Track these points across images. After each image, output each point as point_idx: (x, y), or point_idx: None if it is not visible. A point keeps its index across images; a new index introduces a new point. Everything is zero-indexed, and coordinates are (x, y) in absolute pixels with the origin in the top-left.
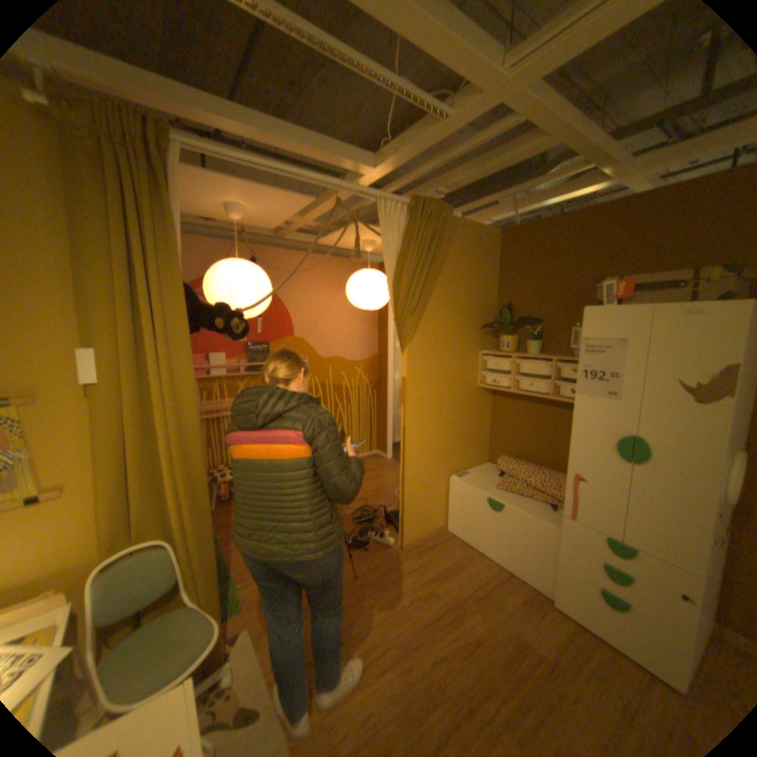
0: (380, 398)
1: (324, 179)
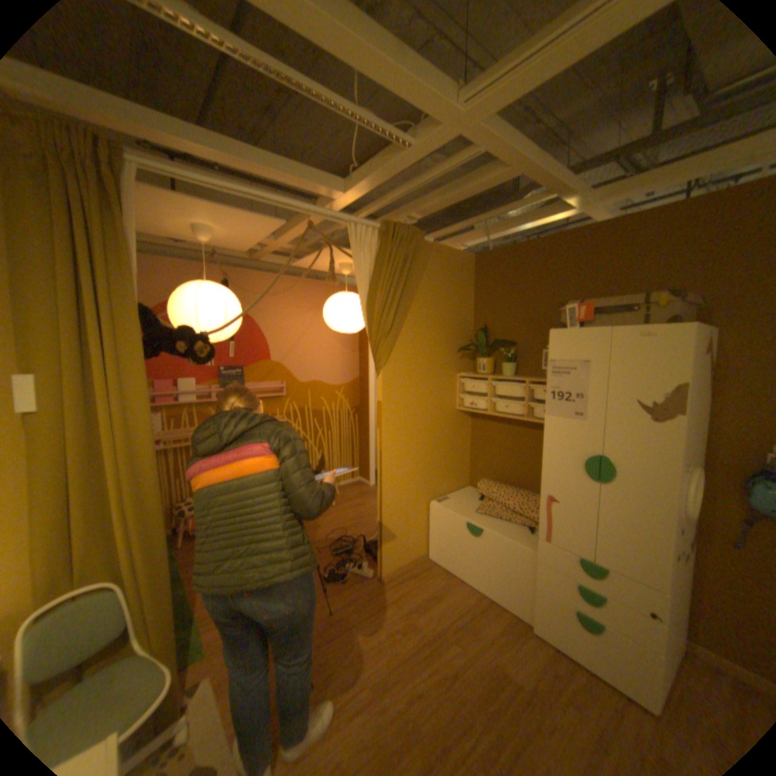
0: (362, 423)
1: (295, 202)
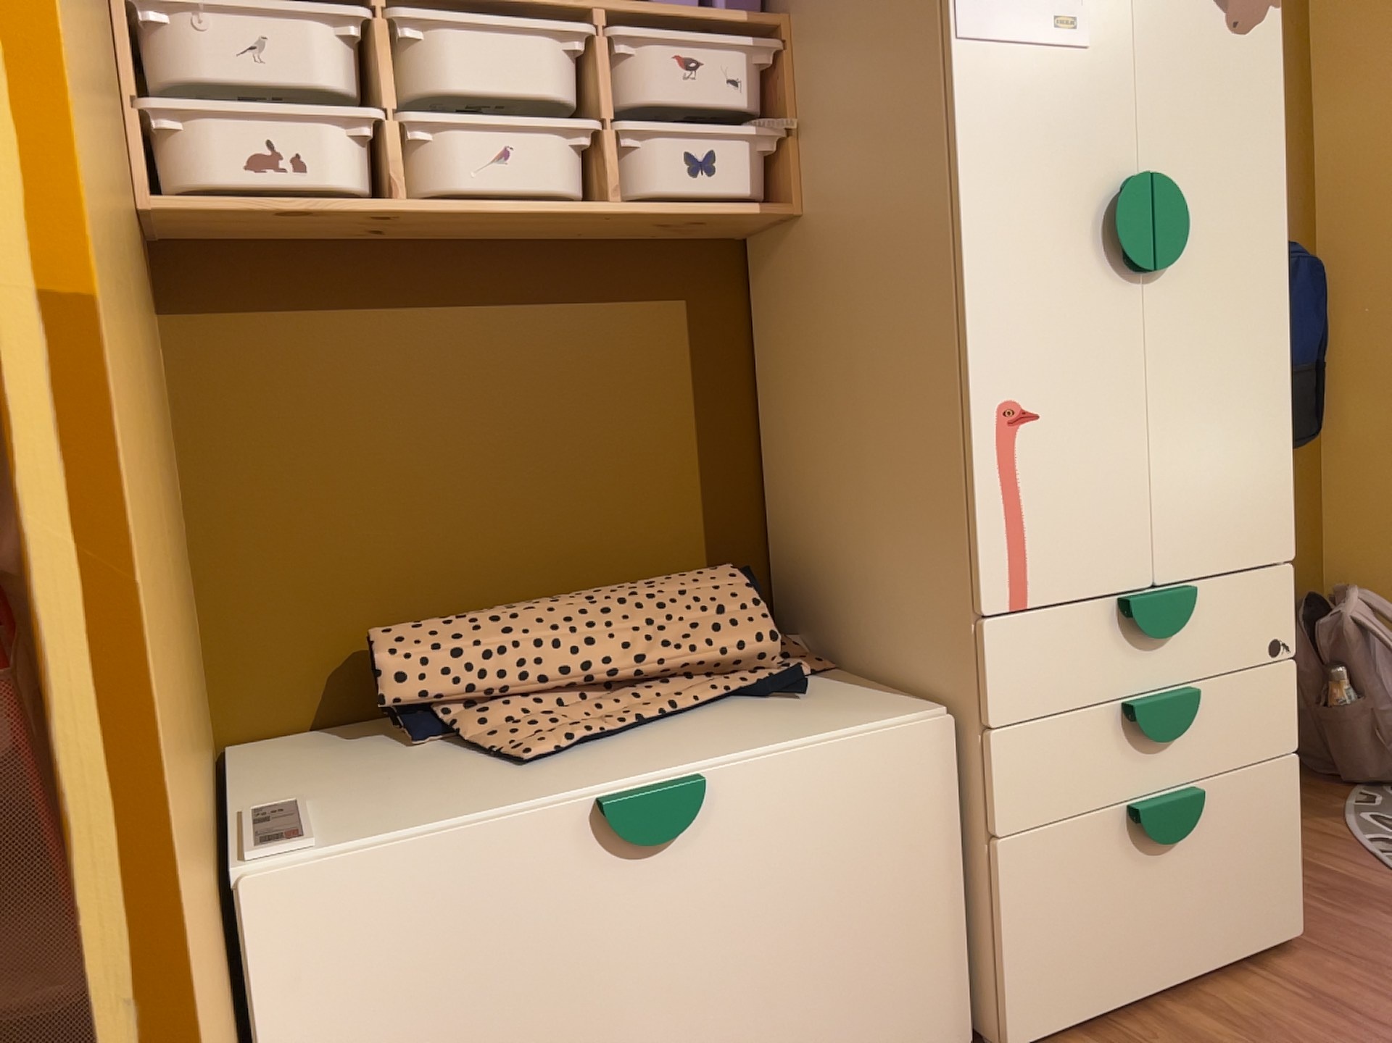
0: None
1: None
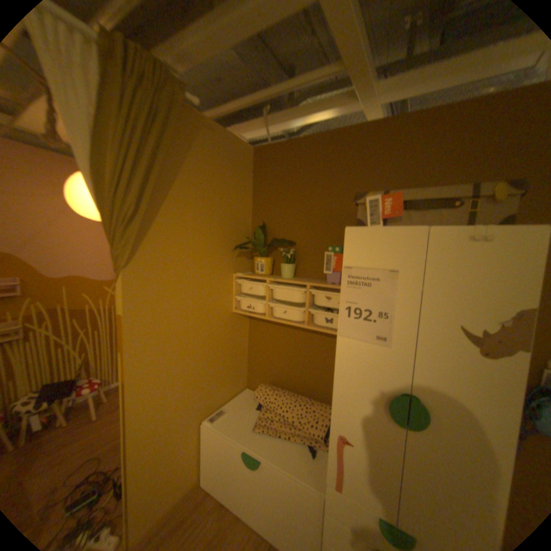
0: None
1: None
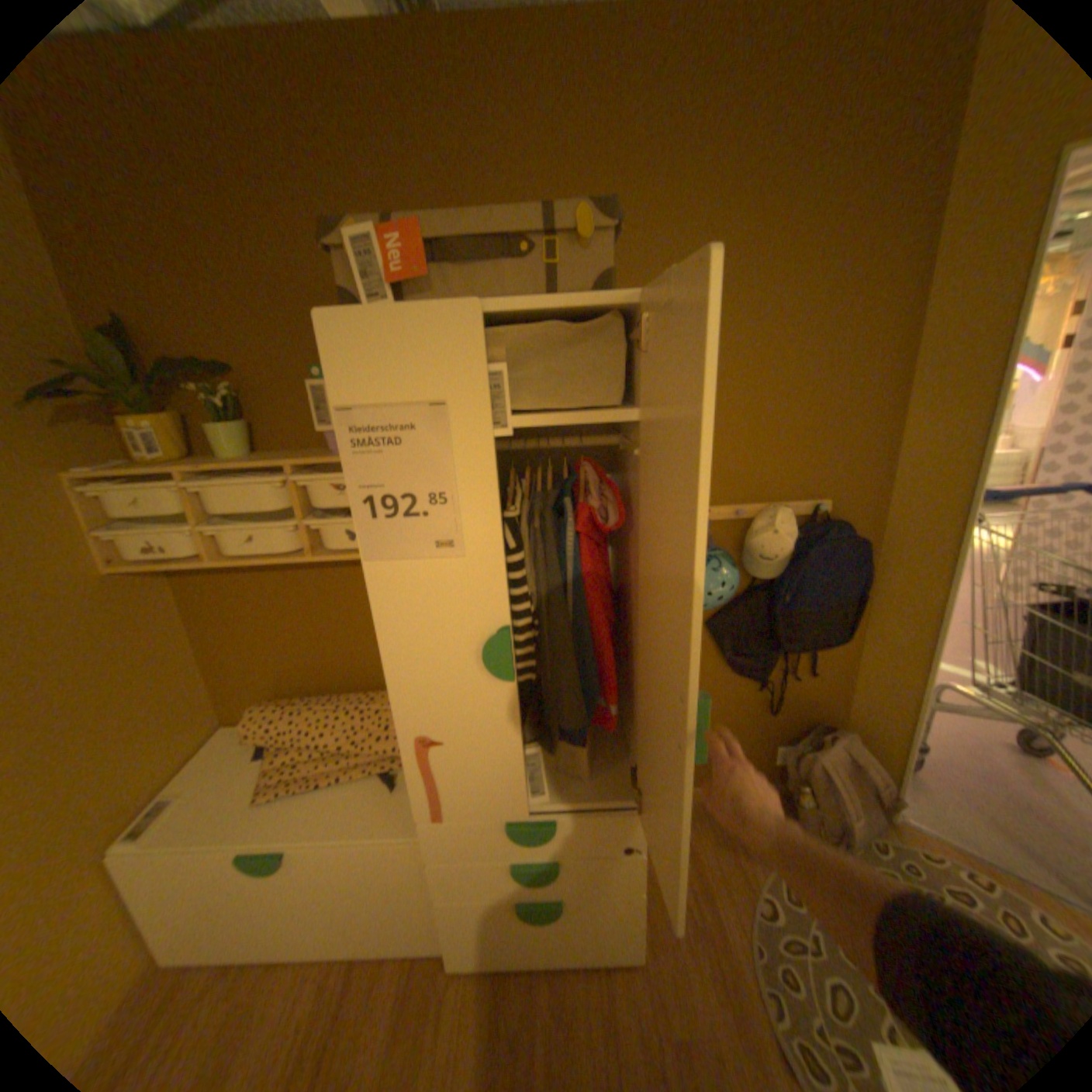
0: None
1: None
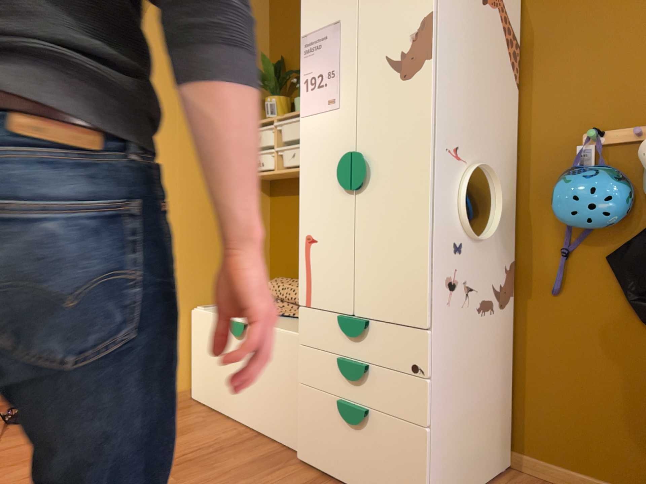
0: None
1: None
